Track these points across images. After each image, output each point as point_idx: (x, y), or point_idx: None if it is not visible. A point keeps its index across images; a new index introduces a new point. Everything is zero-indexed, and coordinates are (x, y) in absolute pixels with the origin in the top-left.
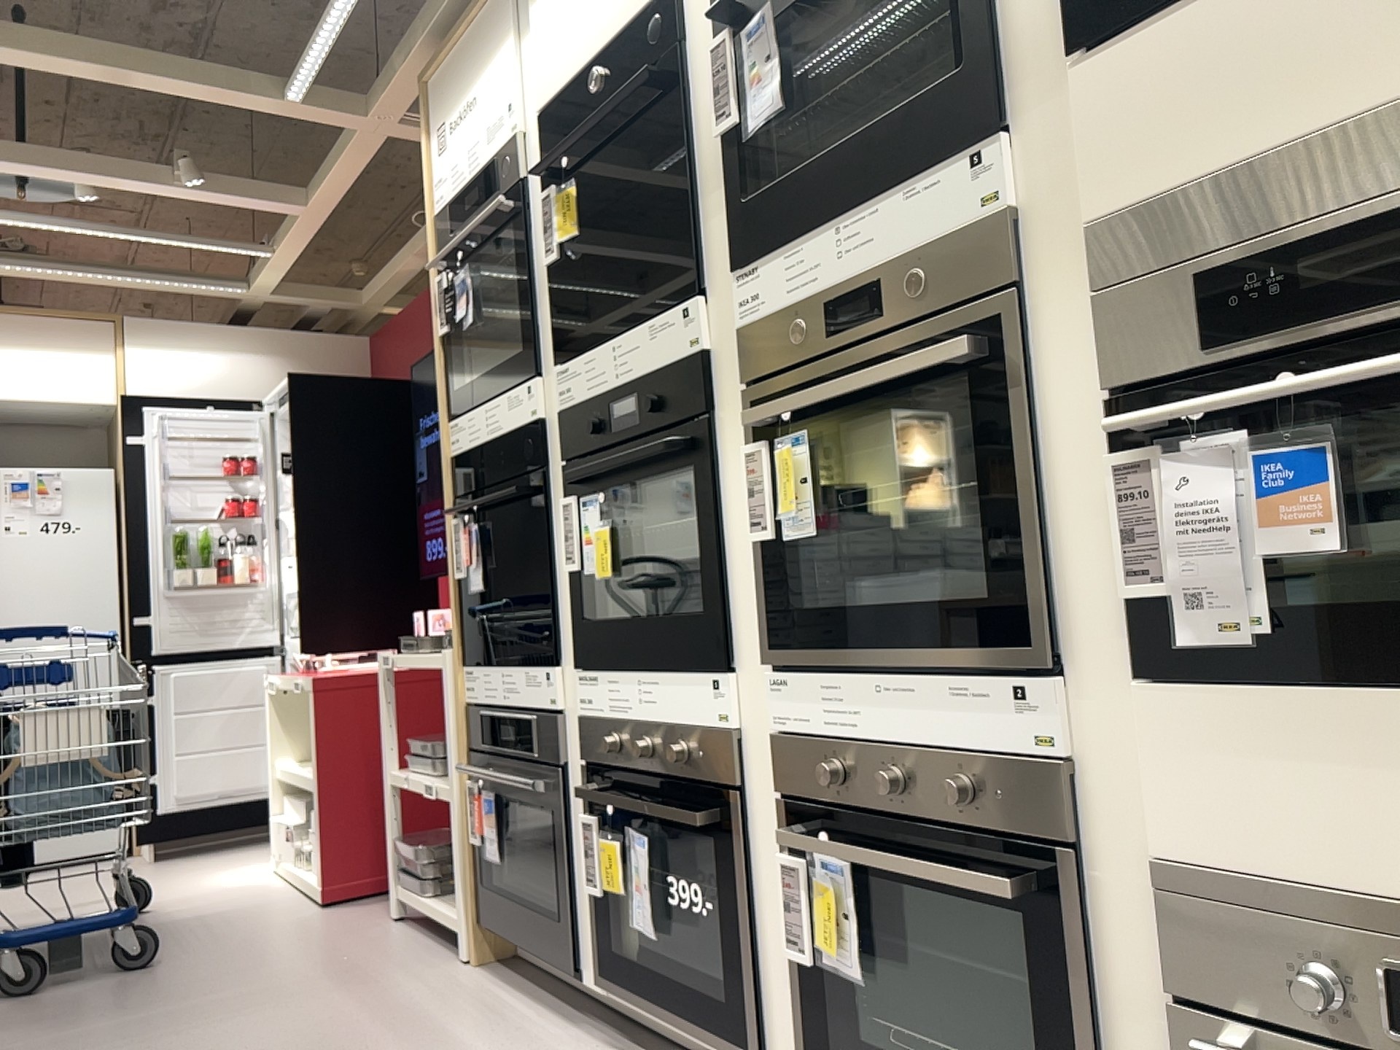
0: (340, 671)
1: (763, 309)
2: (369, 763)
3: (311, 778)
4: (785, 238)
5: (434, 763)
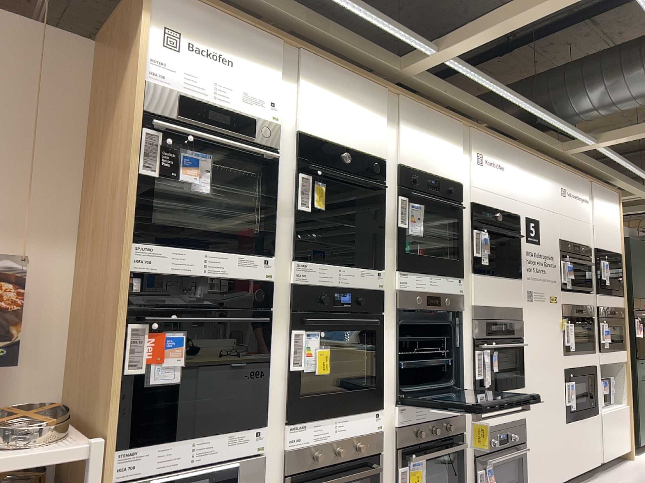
0: None
1: (405, 286)
2: None
3: None
4: (413, 270)
5: None
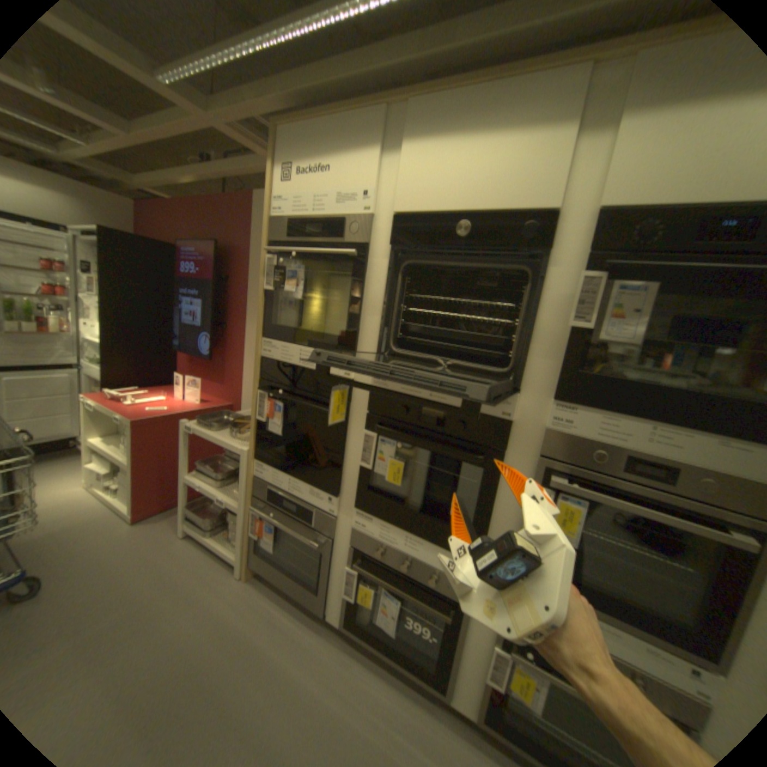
0: (138, 408)
1: (575, 431)
2: (160, 459)
3: (122, 463)
4: (609, 408)
5: (217, 483)
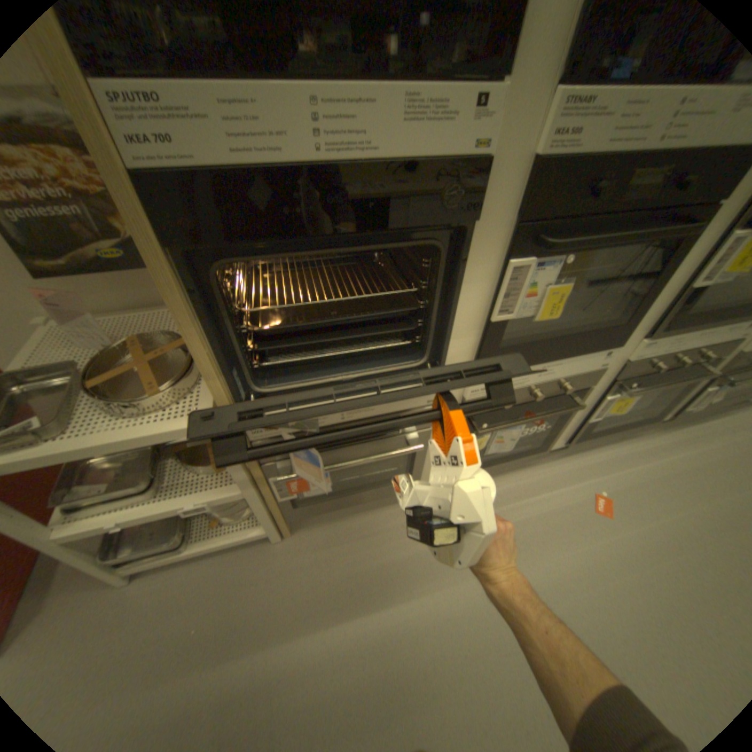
0: None
1: None
2: None
3: None
4: None
5: (141, 493)
